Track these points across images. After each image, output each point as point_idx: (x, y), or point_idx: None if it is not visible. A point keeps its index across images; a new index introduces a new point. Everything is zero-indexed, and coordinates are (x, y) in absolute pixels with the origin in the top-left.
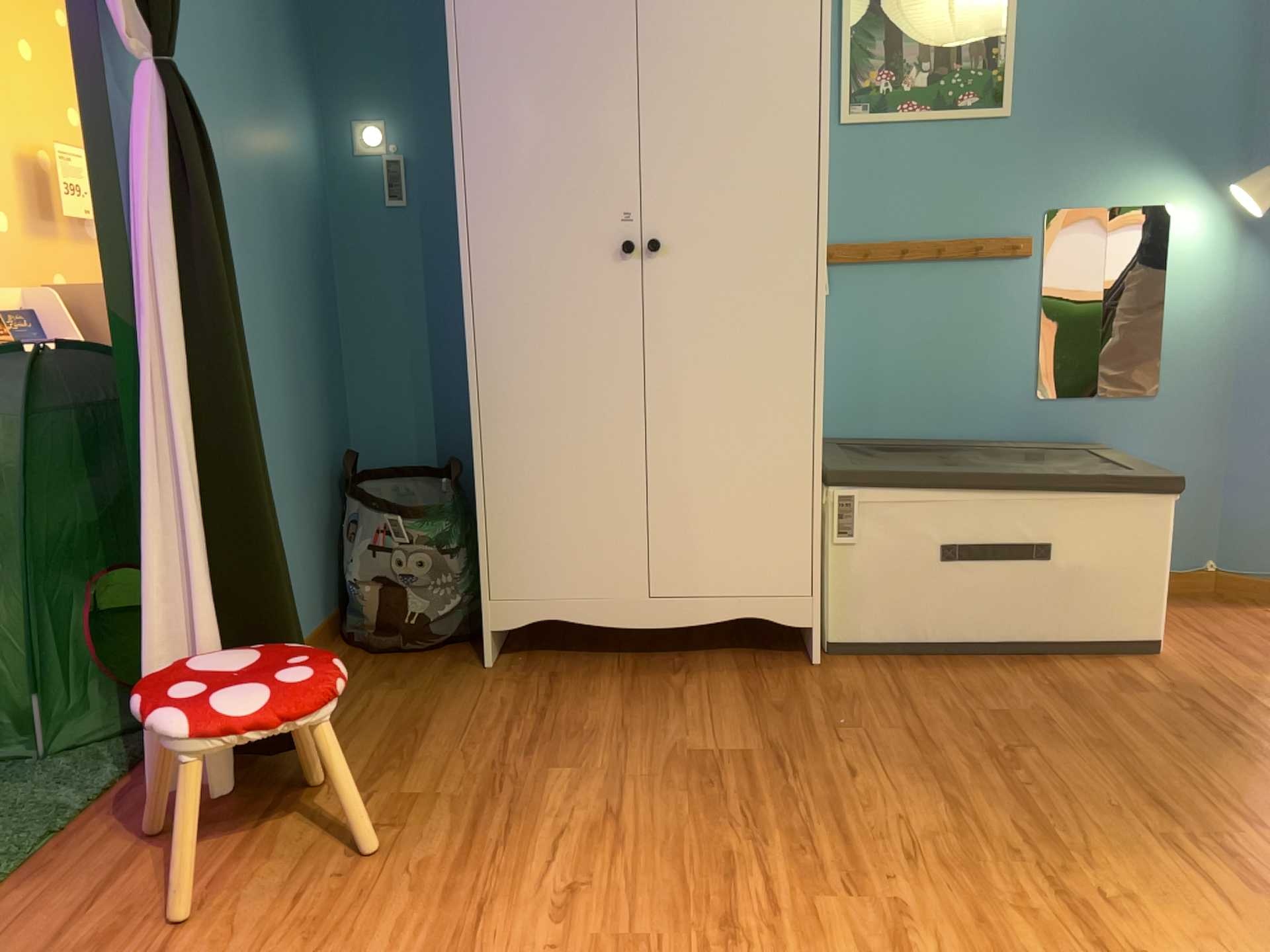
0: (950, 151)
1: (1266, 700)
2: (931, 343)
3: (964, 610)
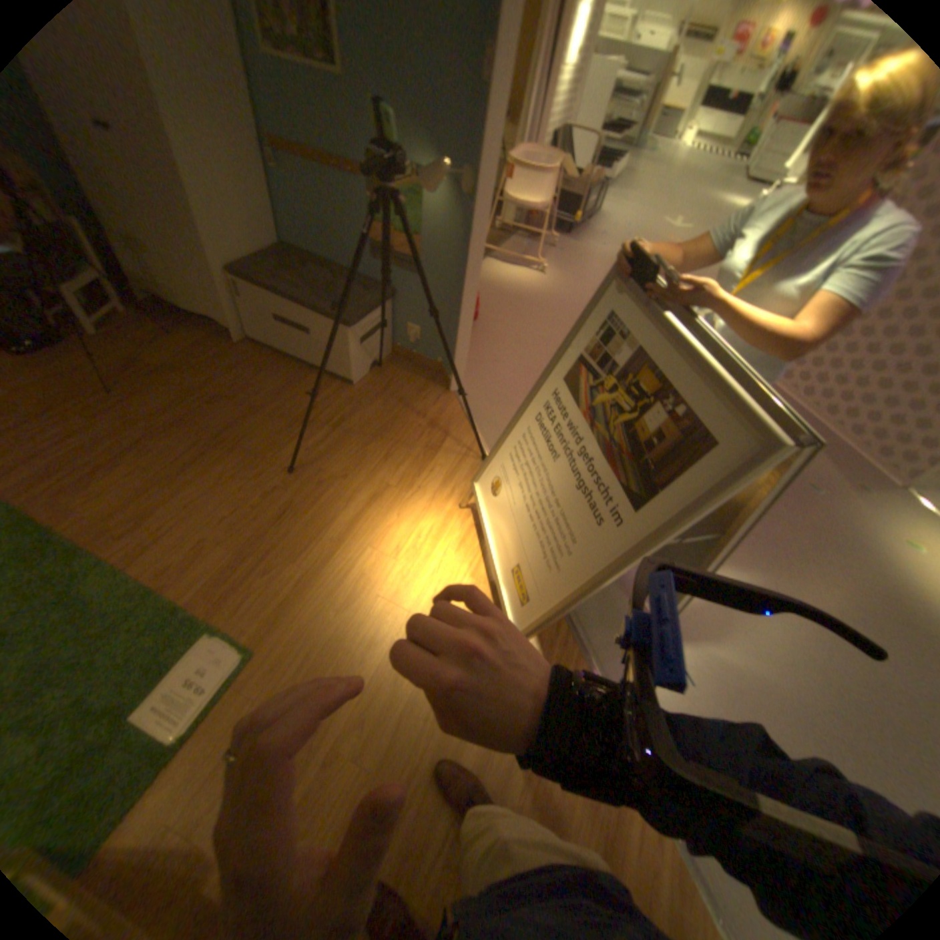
0: (314, 94)
1: (339, 419)
2: (322, 214)
3: (283, 345)
